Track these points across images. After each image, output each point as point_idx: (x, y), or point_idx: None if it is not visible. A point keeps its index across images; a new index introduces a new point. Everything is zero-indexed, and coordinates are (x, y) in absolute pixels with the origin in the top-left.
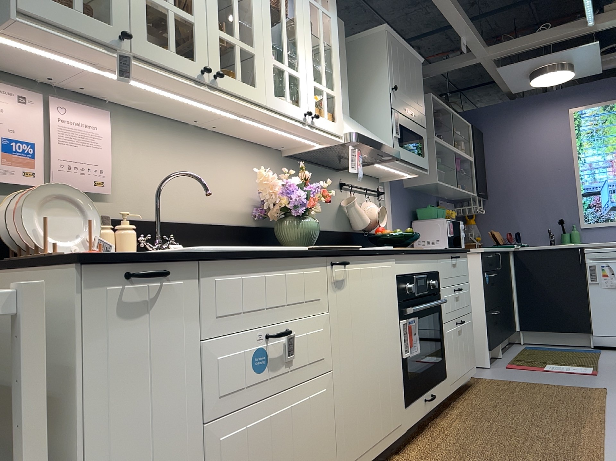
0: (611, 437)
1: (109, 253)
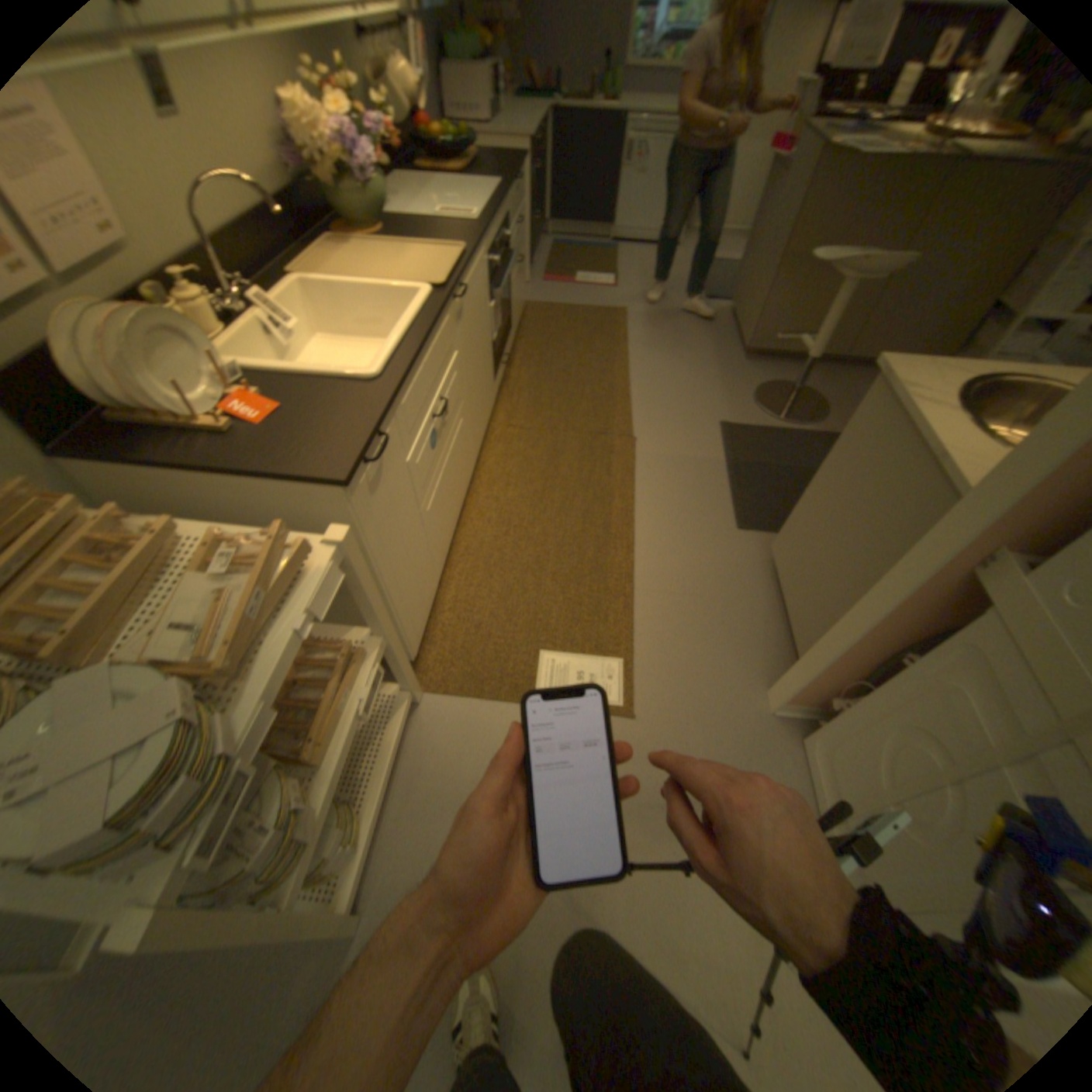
0: (634, 372)
1: (347, 445)
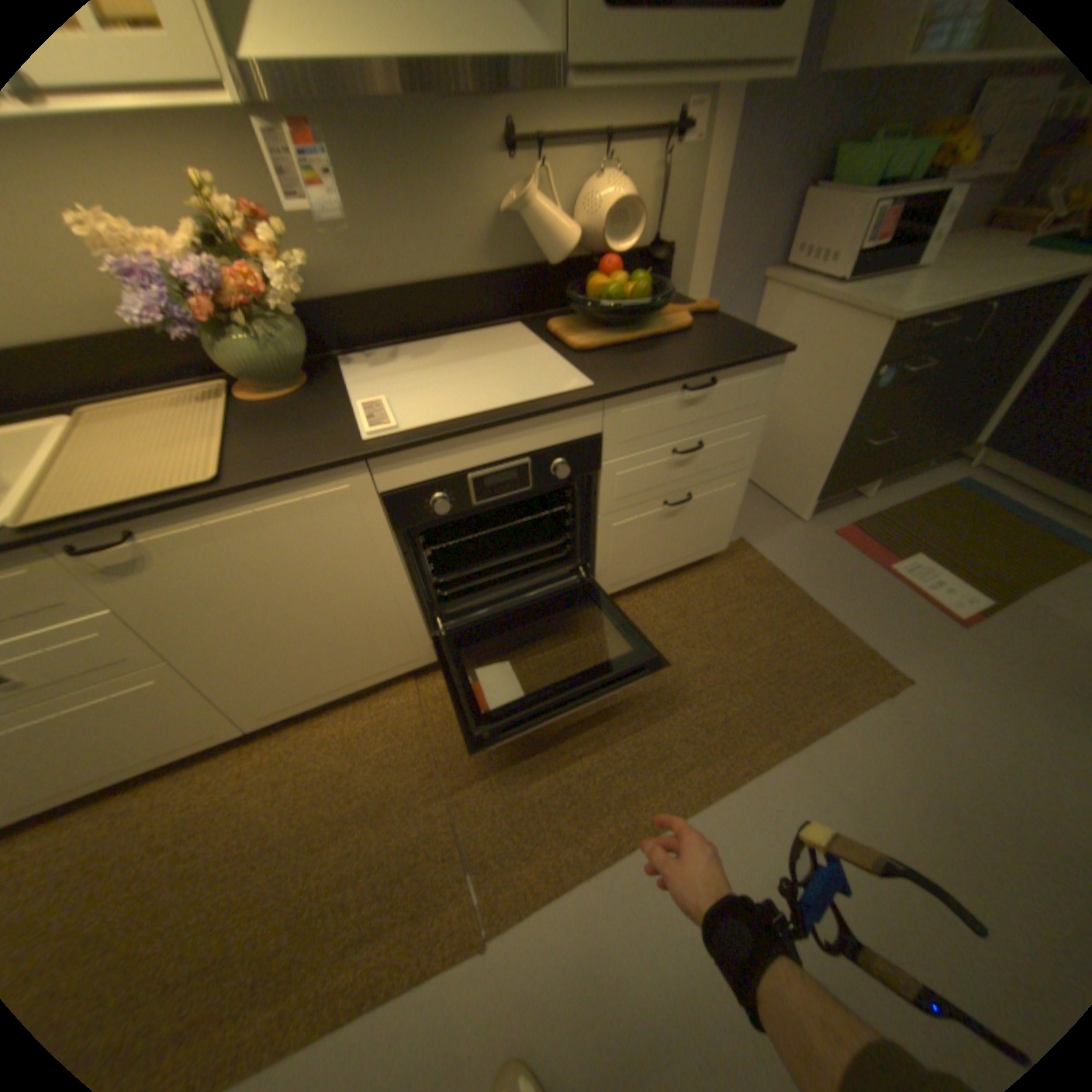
0: (713, 816)
1: None
